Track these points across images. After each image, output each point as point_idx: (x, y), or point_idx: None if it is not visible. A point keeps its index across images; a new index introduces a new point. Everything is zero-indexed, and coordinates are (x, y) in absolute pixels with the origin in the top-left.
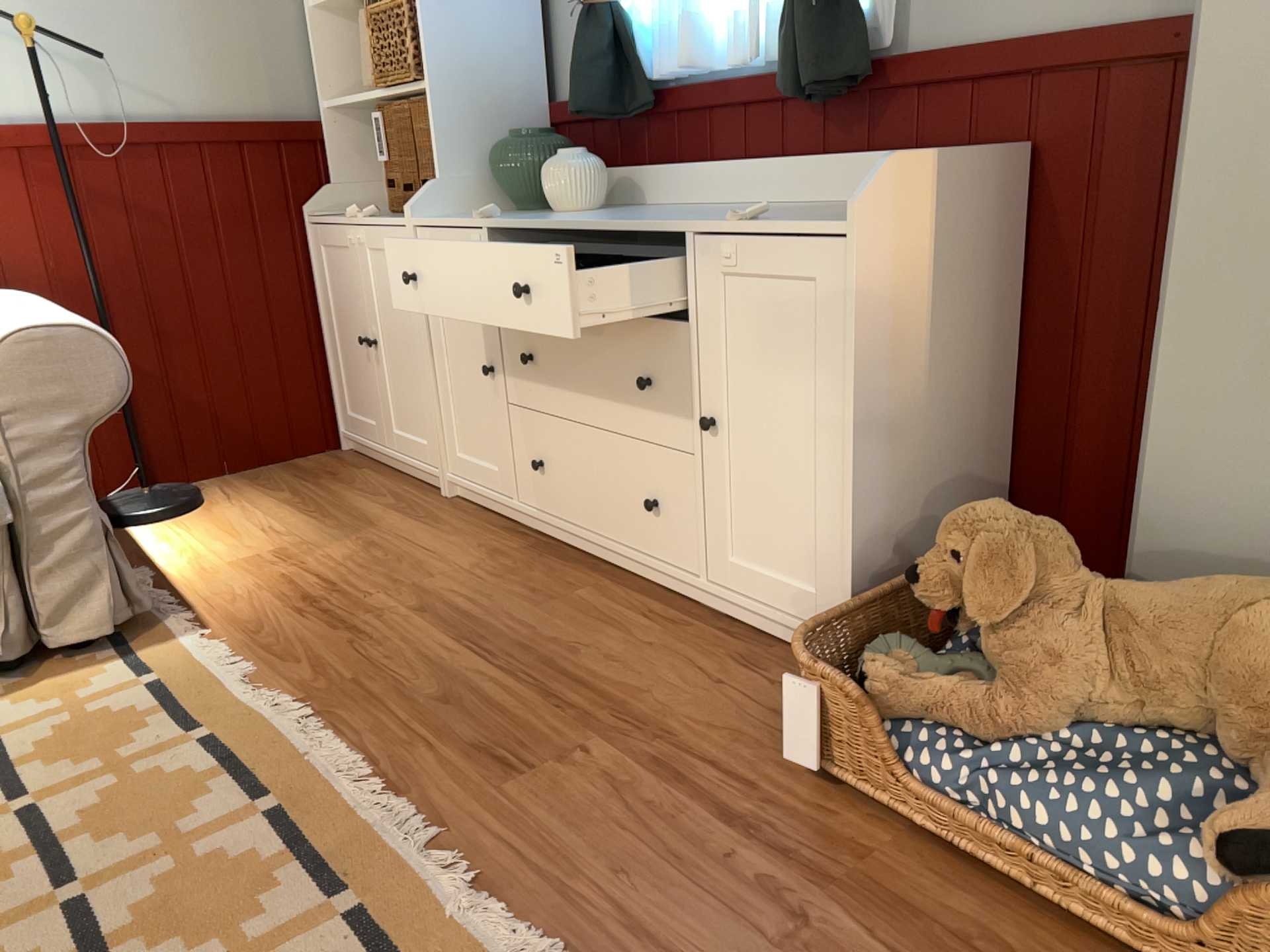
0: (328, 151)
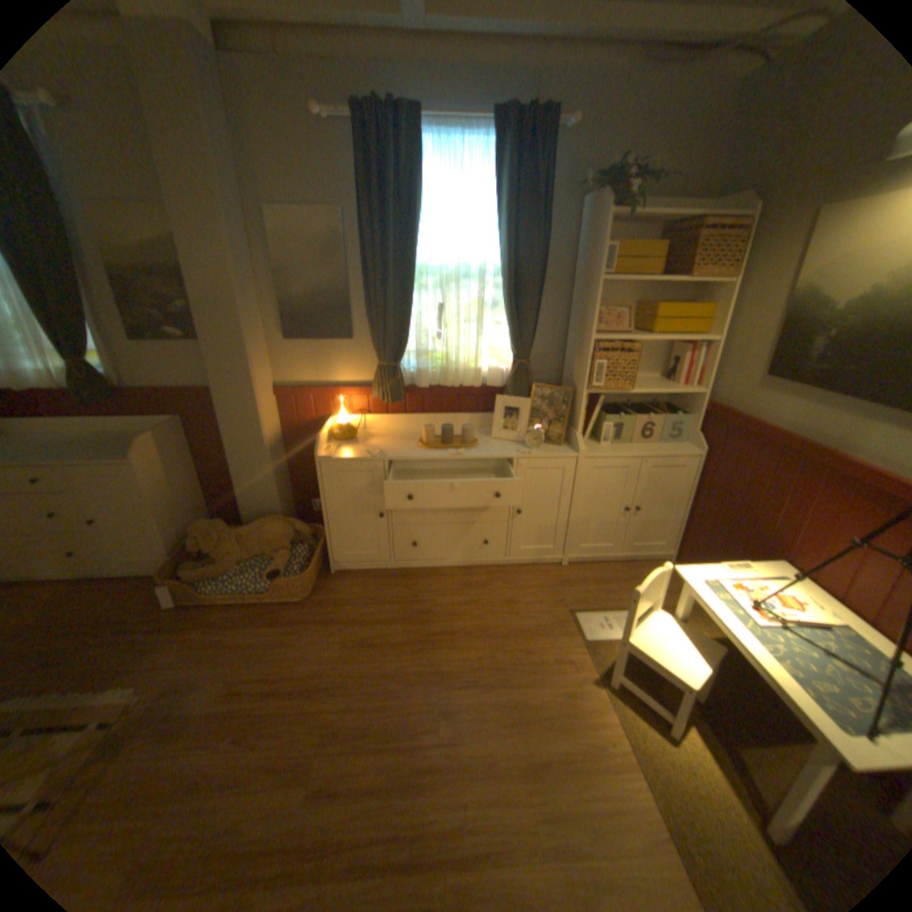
0: None
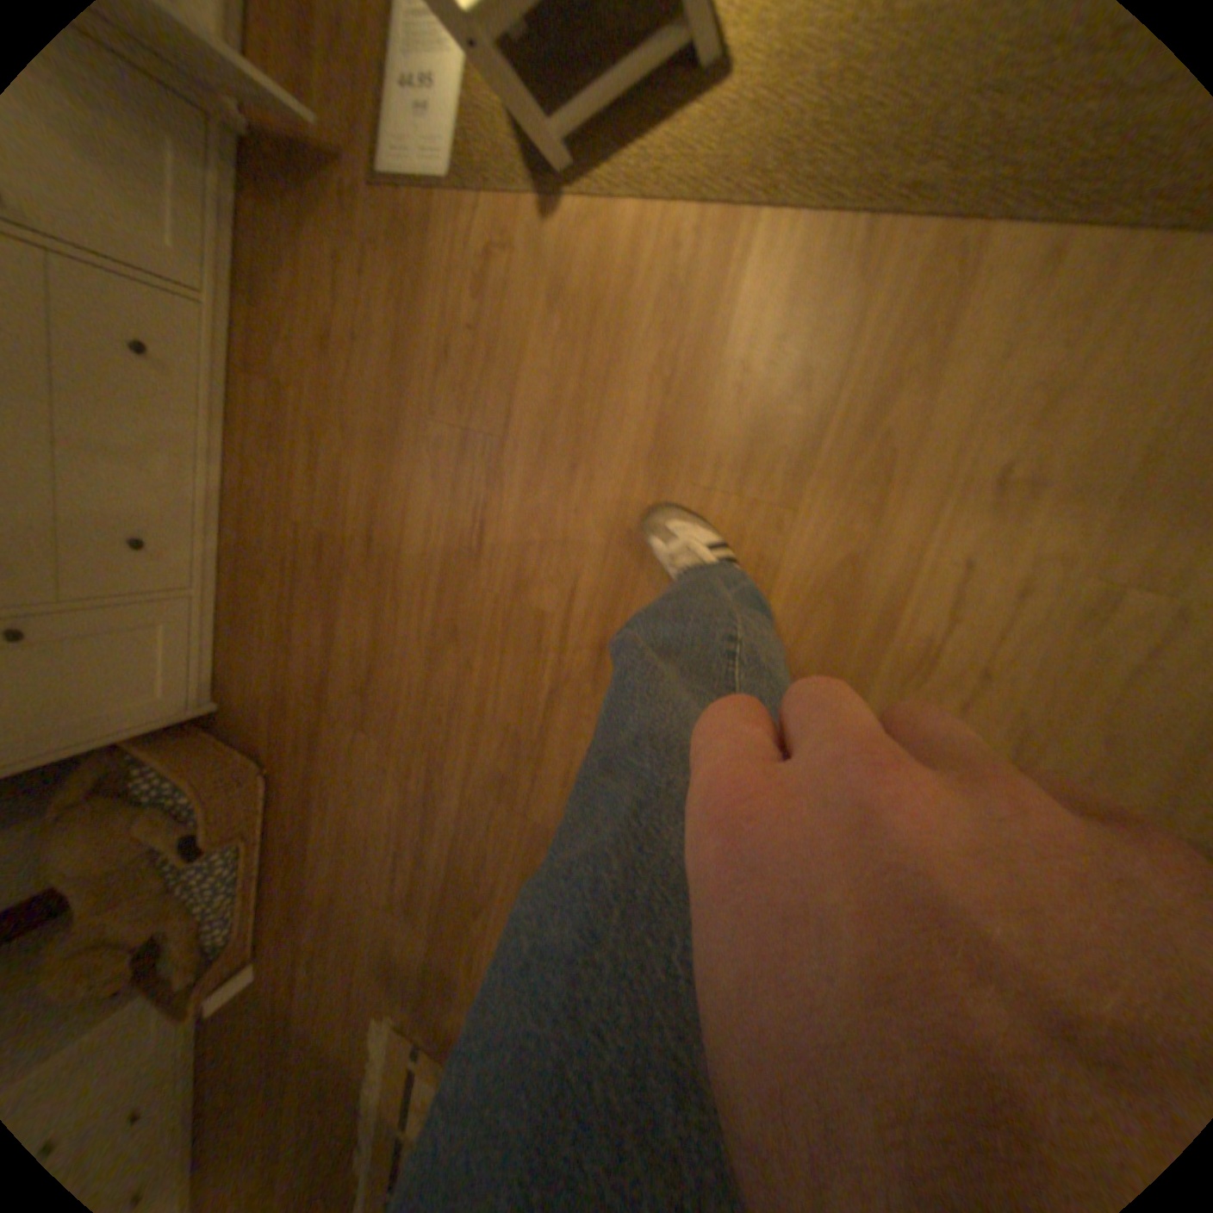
0: None
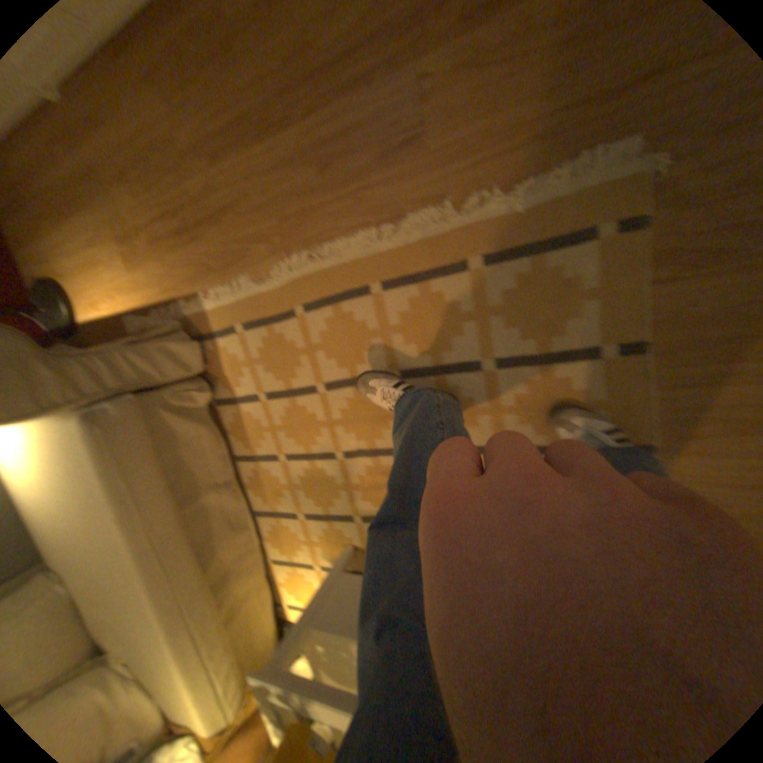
0: None
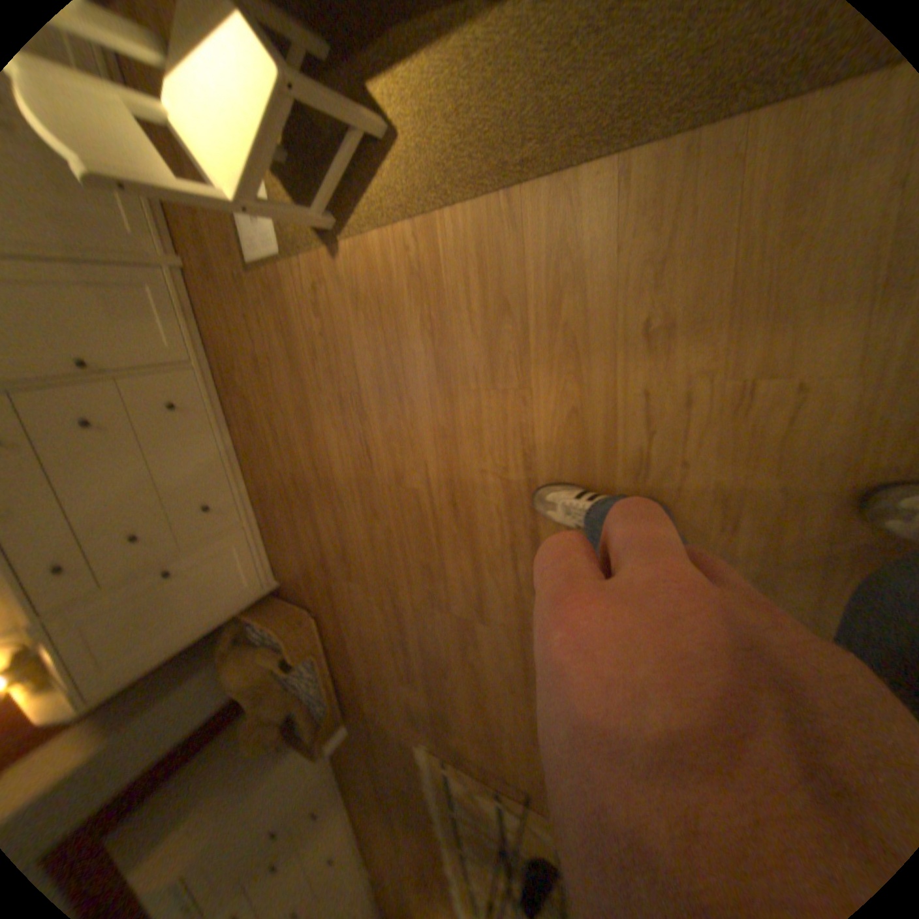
0: None
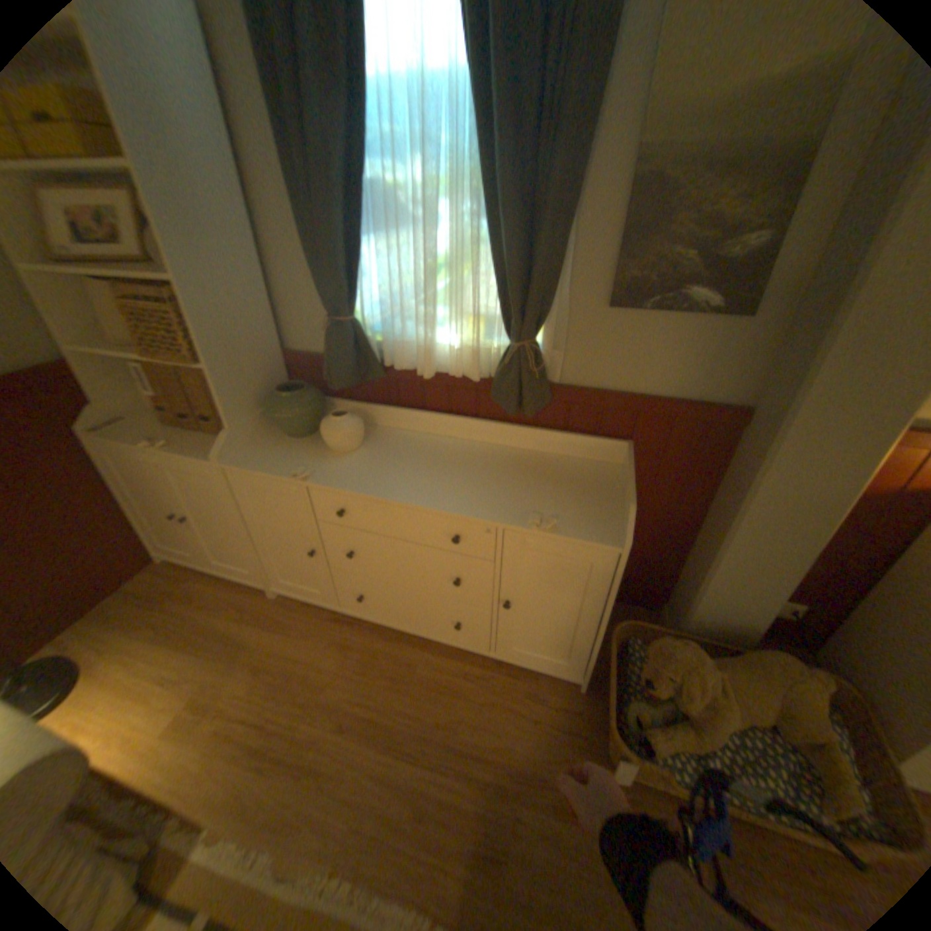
0: (80, 377)
